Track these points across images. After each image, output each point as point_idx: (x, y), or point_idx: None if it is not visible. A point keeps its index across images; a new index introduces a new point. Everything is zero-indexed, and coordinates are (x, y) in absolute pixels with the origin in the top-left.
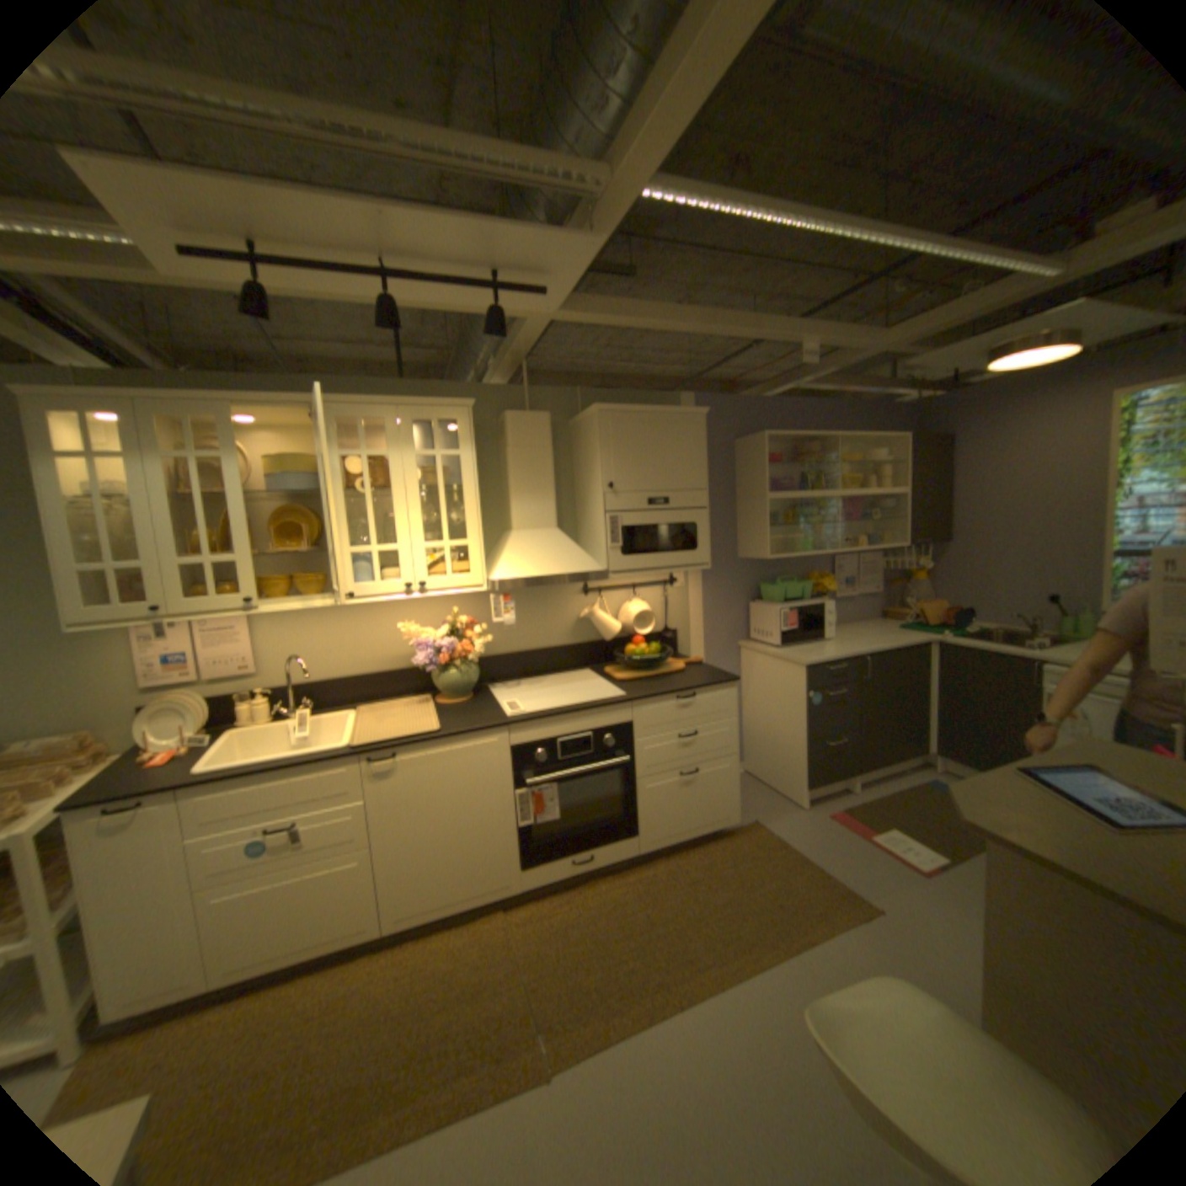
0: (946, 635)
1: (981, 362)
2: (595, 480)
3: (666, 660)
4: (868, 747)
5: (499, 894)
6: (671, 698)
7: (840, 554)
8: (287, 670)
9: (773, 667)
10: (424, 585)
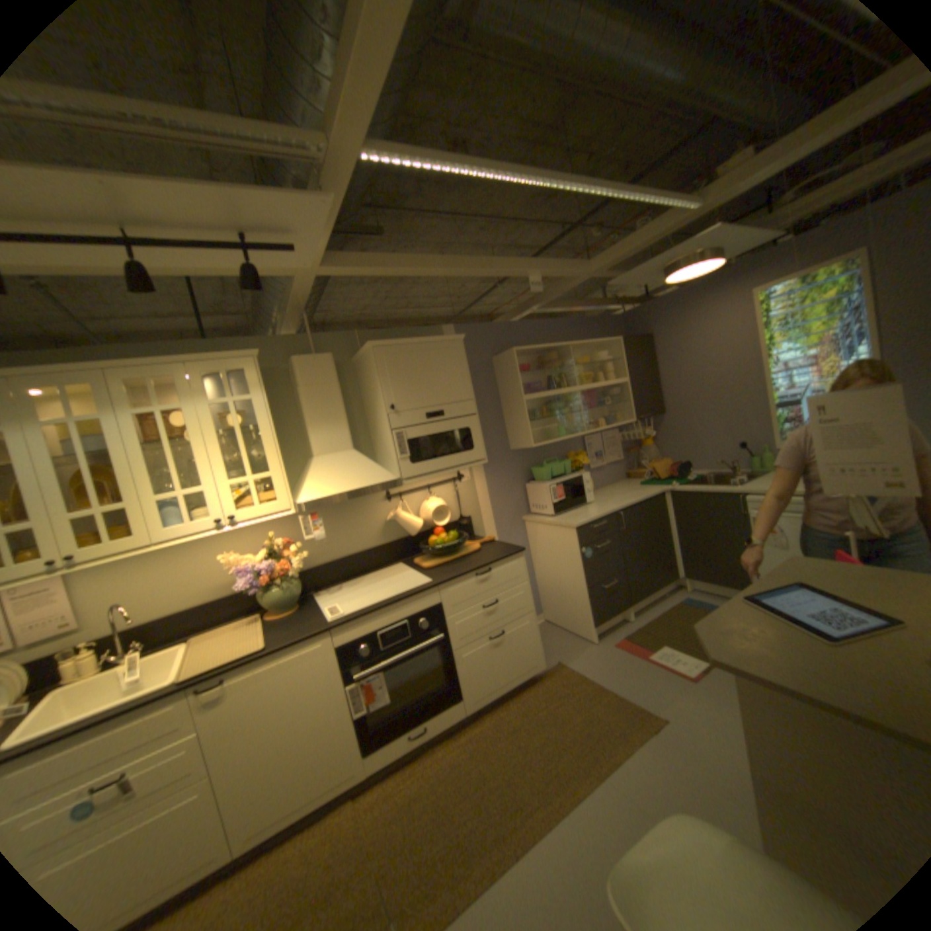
0: (674, 485)
1: (660, 278)
2: (379, 404)
3: (465, 544)
4: (633, 583)
5: (344, 787)
6: (470, 576)
7: (587, 435)
8: (110, 620)
9: (551, 533)
10: (232, 518)
